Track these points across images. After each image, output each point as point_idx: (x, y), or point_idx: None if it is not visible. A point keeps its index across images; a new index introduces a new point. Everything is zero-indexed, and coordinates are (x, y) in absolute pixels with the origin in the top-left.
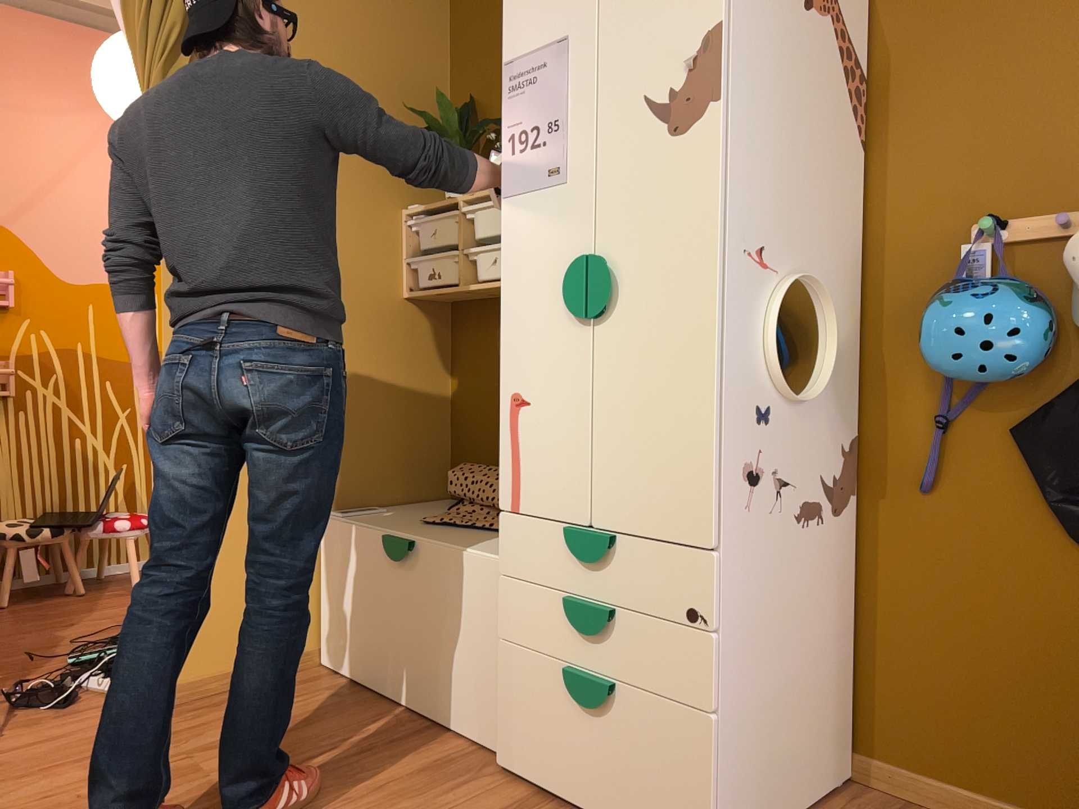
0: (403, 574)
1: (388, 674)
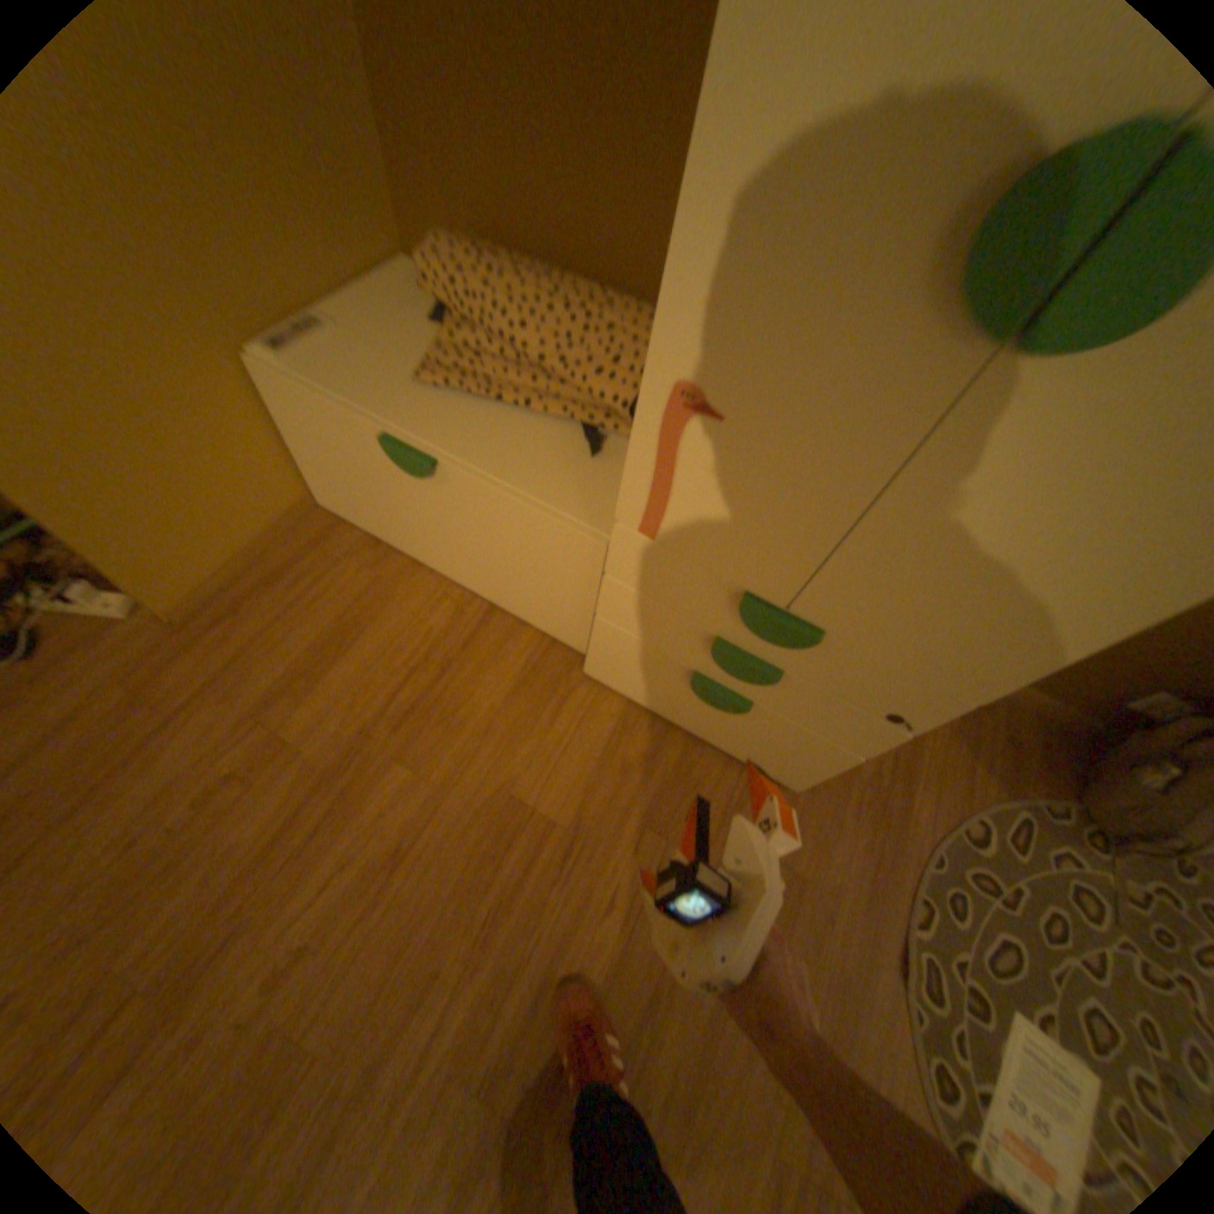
0: (426, 486)
1: (424, 553)
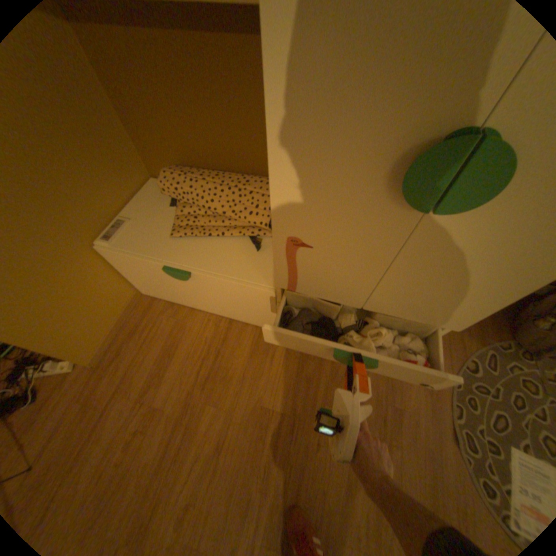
0: (188, 281)
1: (194, 304)
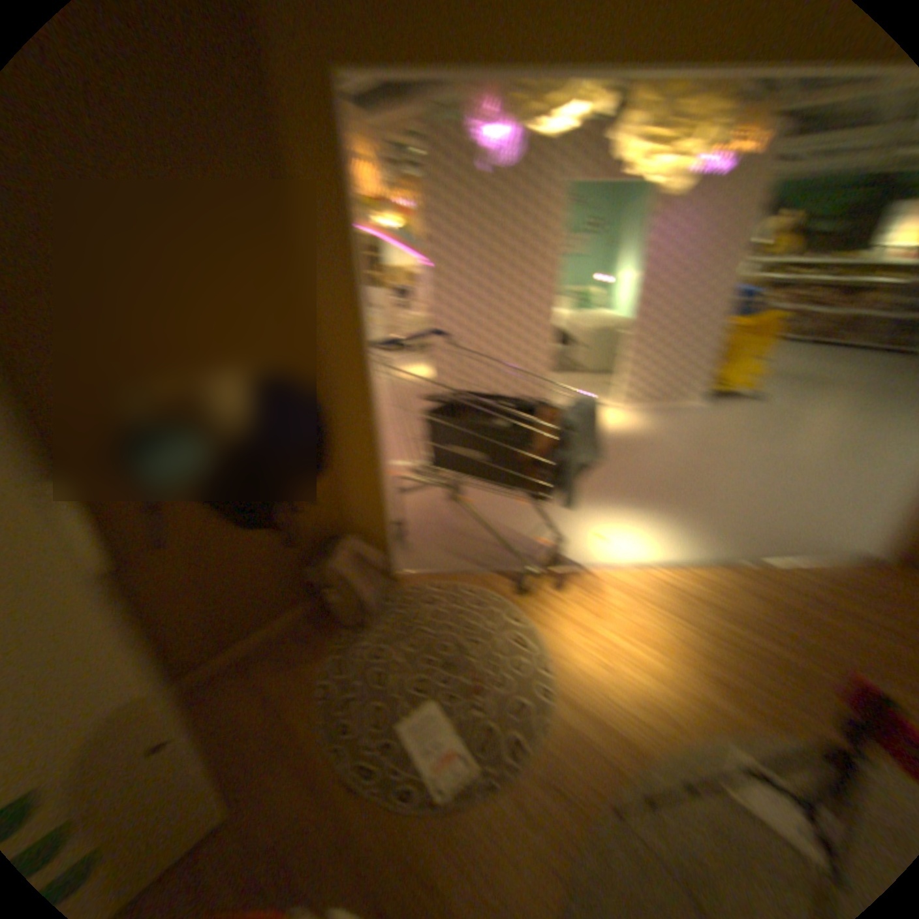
0: None
1: None
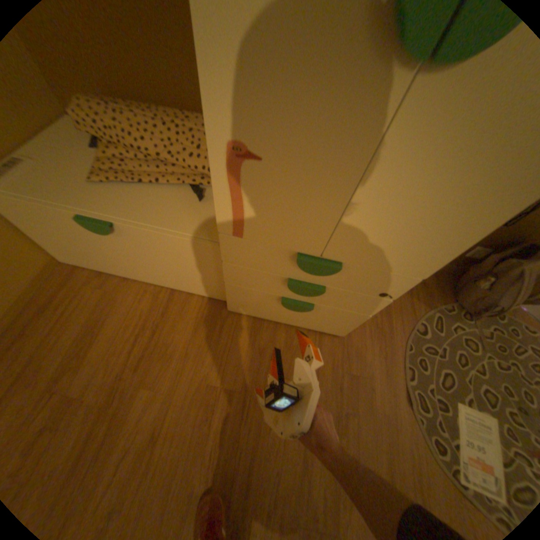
0: (111, 237)
1: (125, 272)
